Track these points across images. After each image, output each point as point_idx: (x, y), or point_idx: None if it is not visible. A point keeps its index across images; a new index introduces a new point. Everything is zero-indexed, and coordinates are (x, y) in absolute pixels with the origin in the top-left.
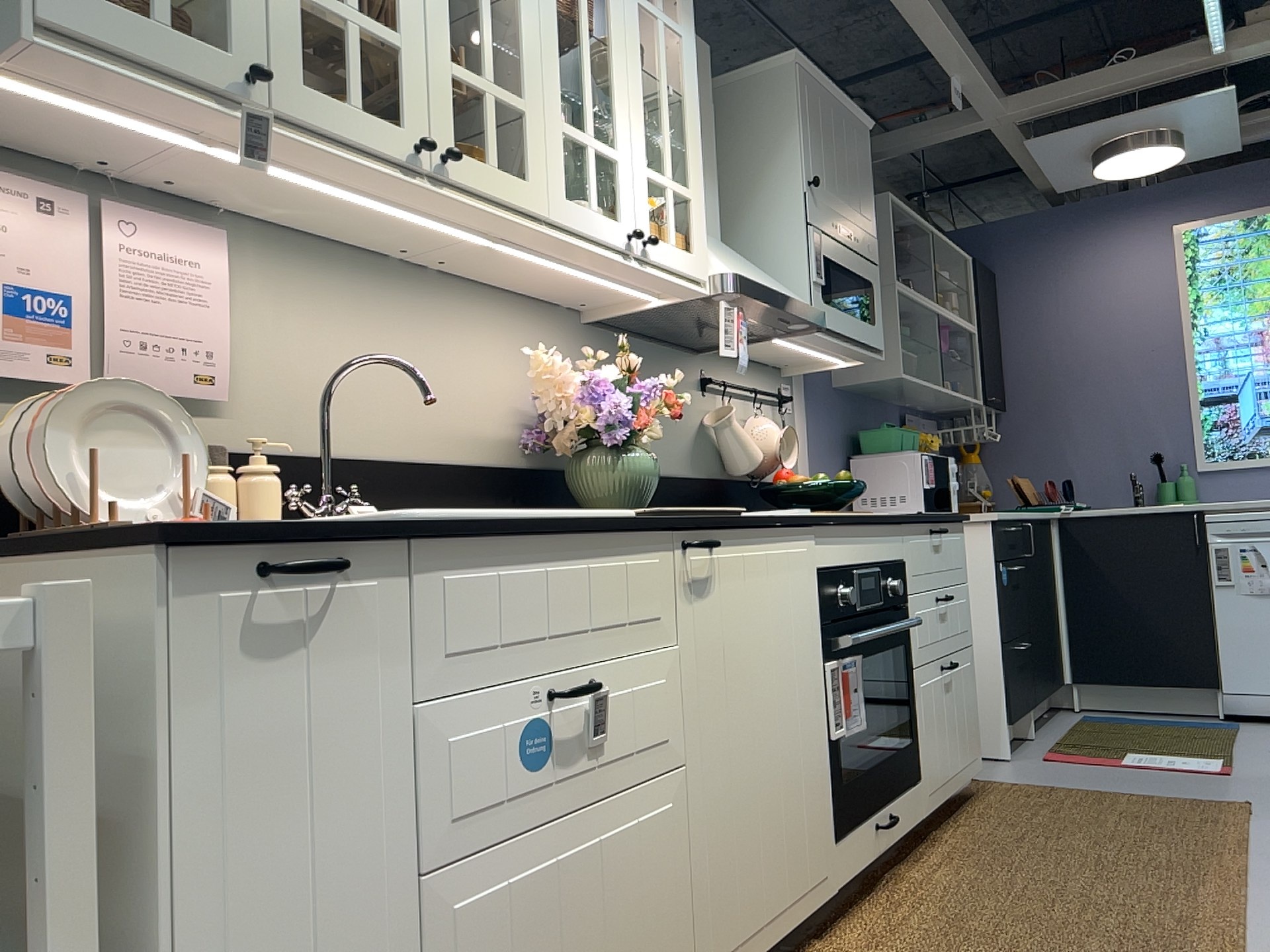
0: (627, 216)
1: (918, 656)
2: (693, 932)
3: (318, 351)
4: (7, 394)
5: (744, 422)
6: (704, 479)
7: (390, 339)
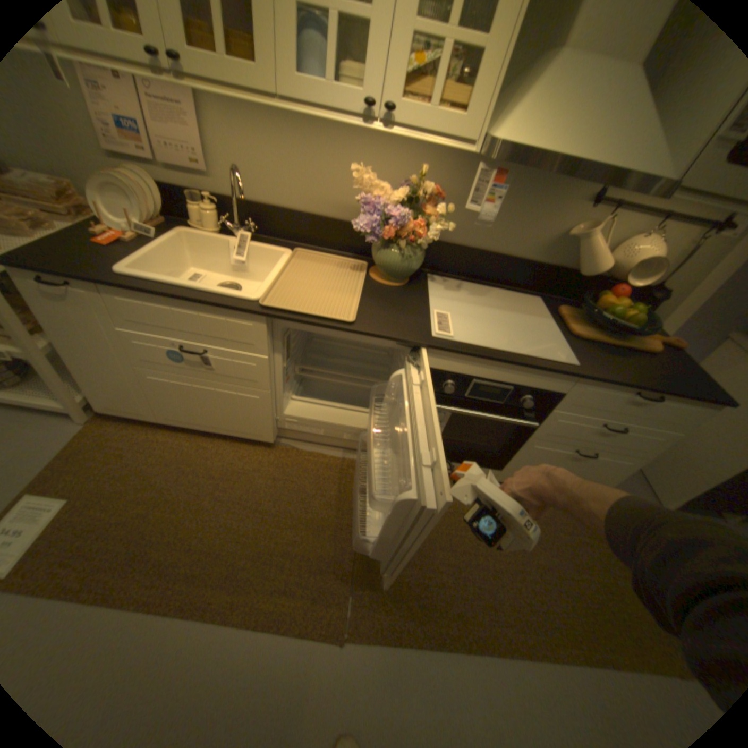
0: (371, 81)
1: (541, 436)
2: (273, 429)
3: (251, 149)
4: (132, 159)
5: (633, 234)
6: (548, 264)
7: (293, 144)
